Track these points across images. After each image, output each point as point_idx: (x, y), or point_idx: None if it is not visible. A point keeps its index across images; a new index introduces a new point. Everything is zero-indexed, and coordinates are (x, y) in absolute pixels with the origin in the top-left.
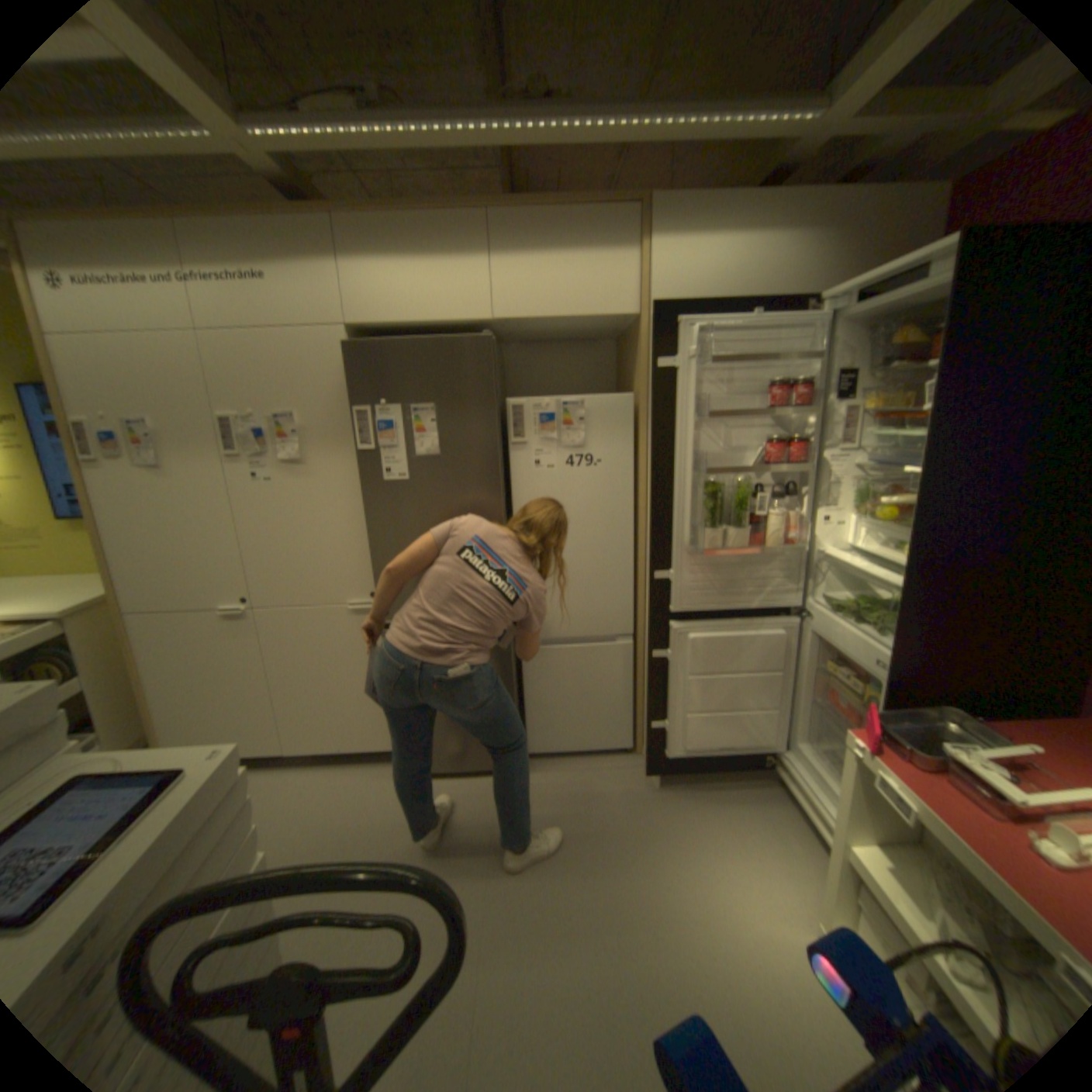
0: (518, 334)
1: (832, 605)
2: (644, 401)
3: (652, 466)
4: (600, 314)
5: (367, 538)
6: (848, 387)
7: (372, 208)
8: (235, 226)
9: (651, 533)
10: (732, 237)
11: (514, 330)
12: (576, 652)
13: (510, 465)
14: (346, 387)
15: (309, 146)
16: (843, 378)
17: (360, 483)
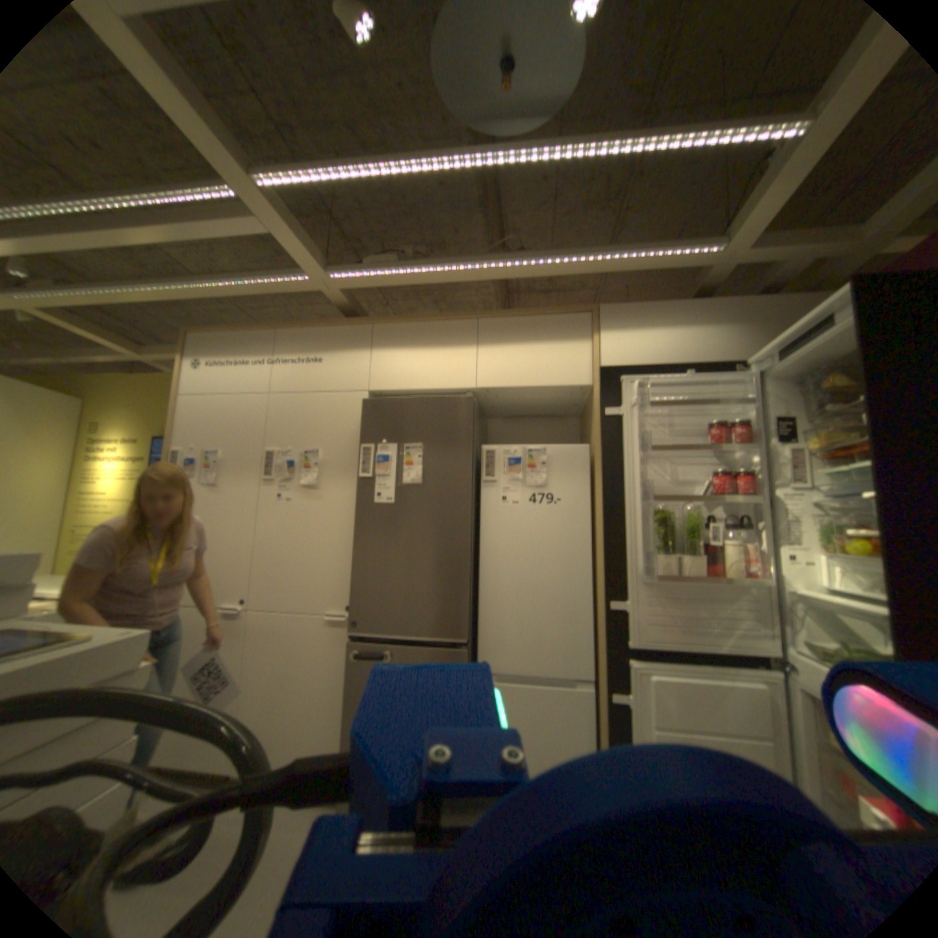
0: (498, 406)
1: (821, 657)
2: (598, 449)
3: (603, 496)
4: (559, 384)
5: (354, 555)
6: (788, 430)
7: (399, 320)
8: (311, 333)
9: (609, 566)
10: (664, 329)
11: (493, 401)
12: (534, 694)
13: (481, 500)
14: (361, 433)
15: (364, 284)
16: (781, 422)
17: (356, 507)
